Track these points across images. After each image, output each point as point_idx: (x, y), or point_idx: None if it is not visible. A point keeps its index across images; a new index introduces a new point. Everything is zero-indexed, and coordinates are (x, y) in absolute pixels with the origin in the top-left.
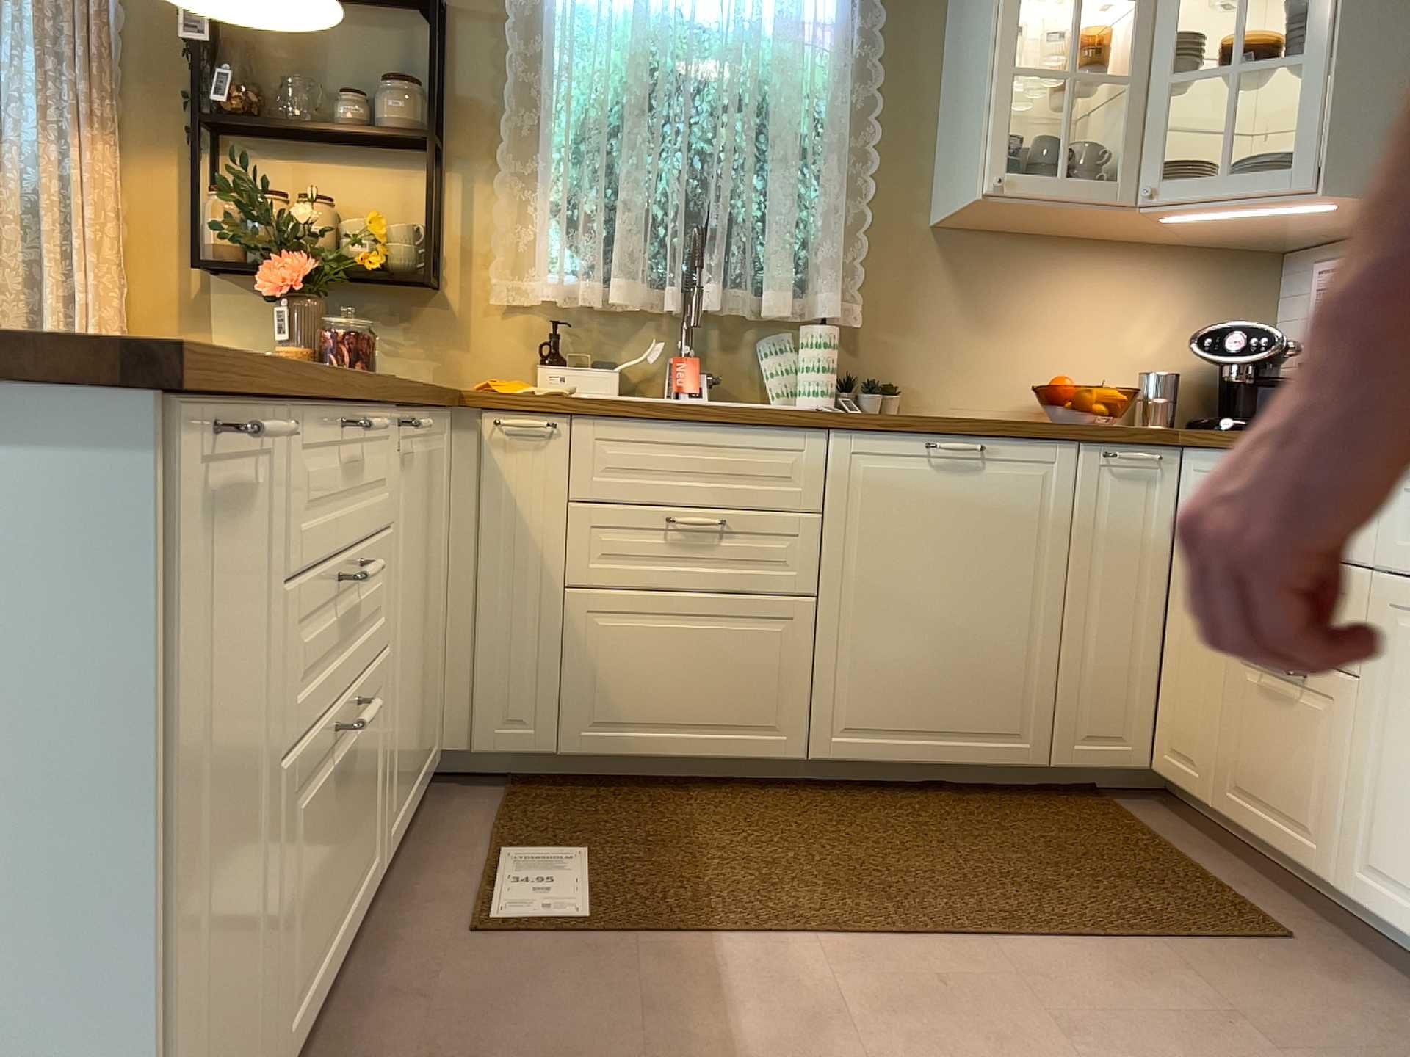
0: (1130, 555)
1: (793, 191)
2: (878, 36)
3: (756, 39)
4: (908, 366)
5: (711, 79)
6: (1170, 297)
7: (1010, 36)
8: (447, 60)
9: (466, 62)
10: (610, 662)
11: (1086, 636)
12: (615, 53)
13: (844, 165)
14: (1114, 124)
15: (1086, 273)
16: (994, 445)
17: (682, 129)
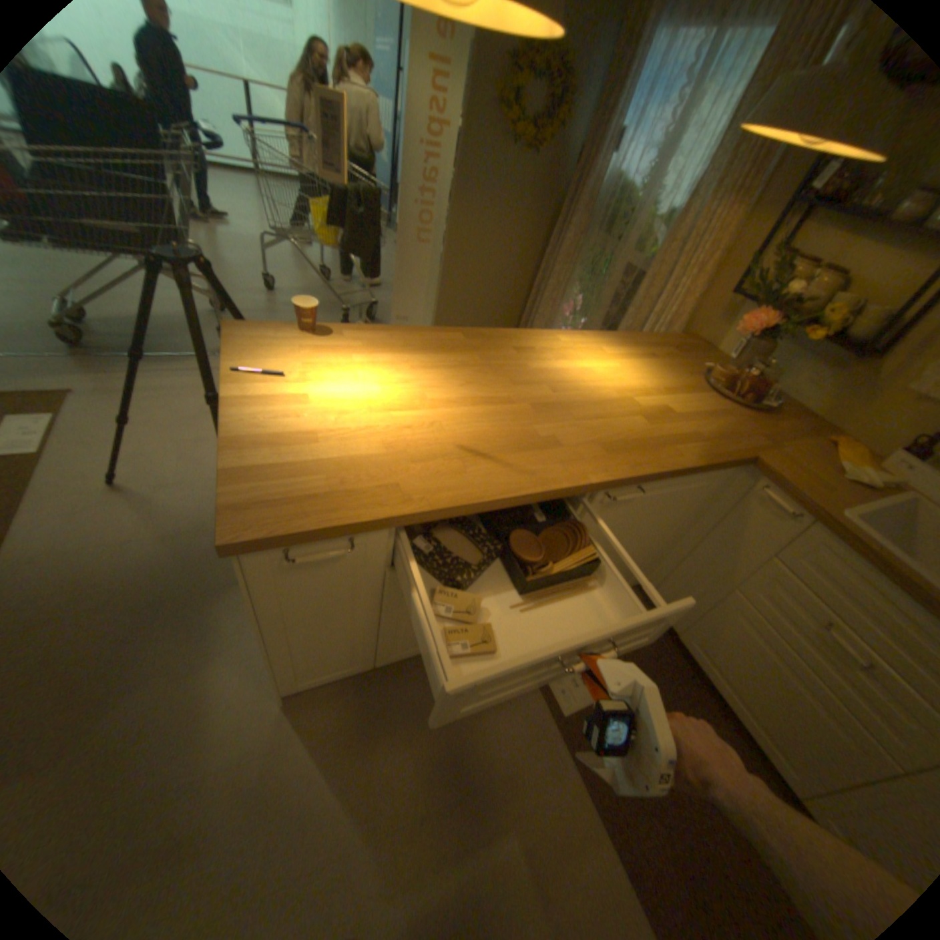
0: None
1: None
2: None
3: None
4: None
5: None
6: None
7: None
8: None
9: None
10: (732, 639)
11: None
12: None
13: None
14: None
15: None
16: None
17: None
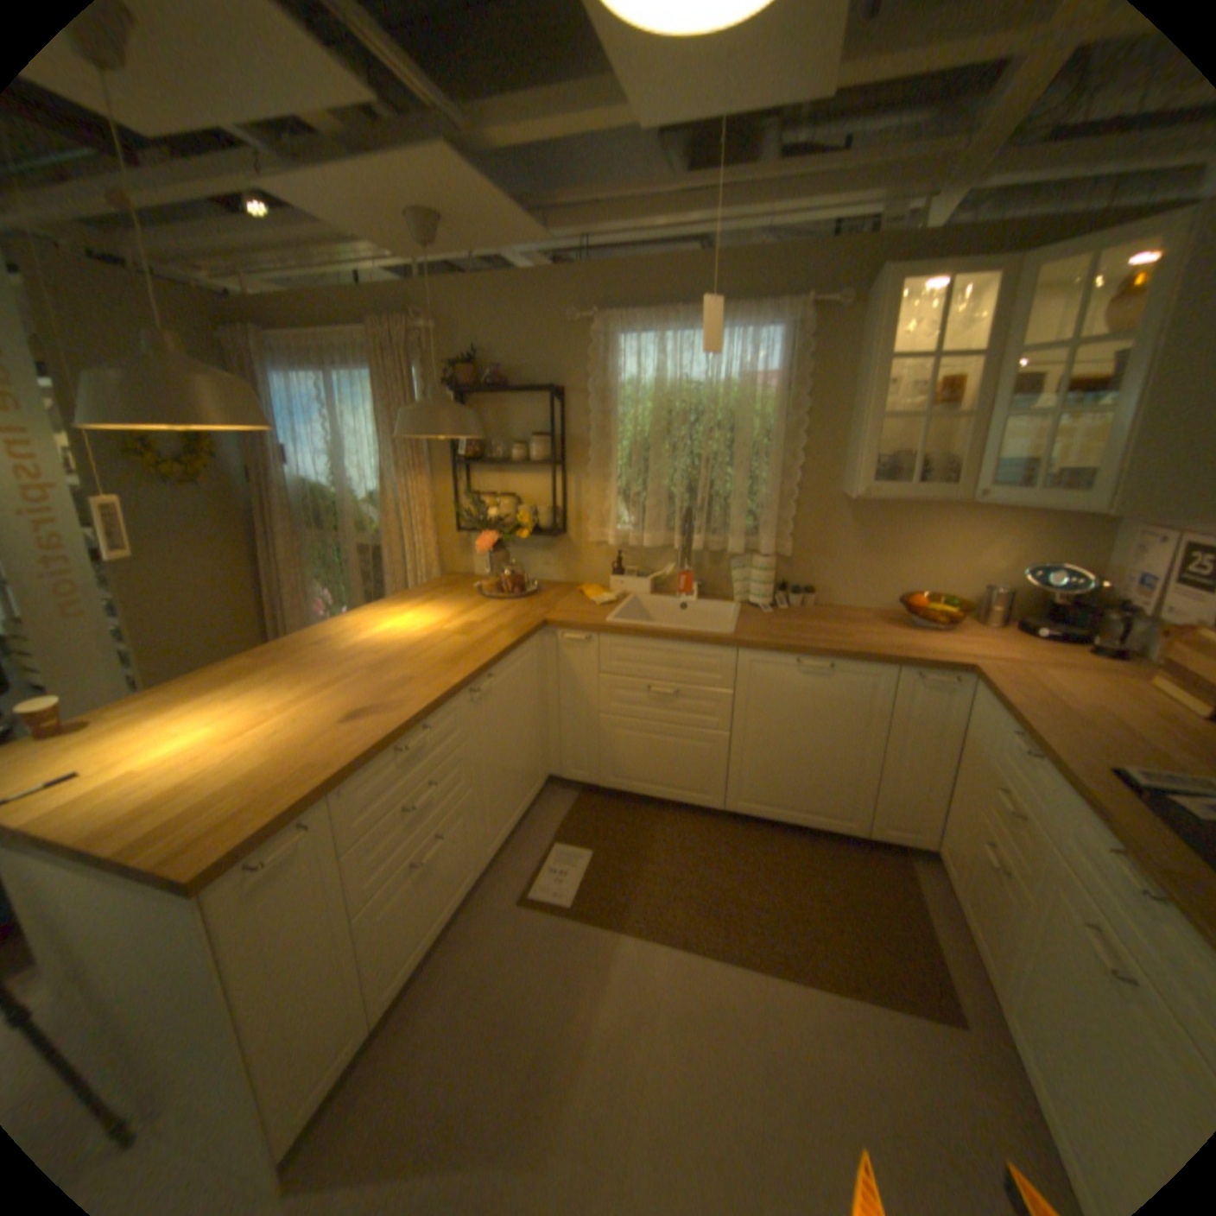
0: (932, 735)
1: (746, 482)
2: (807, 378)
3: (727, 390)
4: (821, 576)
5: (701, 414)
6: (1019, 533)
7: (881, 392)
8: (563, 416)
9: (572, 416)
10: (621, 750)
11: (897, 775)
12: (648, 404)
13: (783, 459)
14: (969, 435)
15: (952, 519)
16: (839, 664)
17: (682, 447)
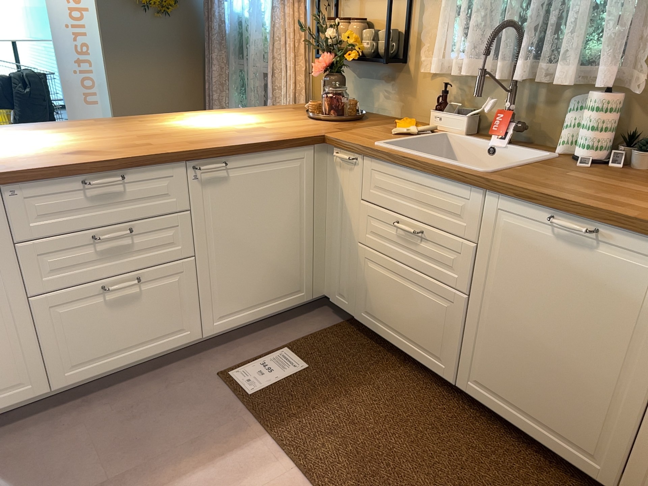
0: None
1: None
2: None
3: None
4: None
5: None
6: None
7: None
8: None
9: None
10: (373, 285)
11: None
12: None
13: None
14: None
15: None
16: (607, 232)
17: None
